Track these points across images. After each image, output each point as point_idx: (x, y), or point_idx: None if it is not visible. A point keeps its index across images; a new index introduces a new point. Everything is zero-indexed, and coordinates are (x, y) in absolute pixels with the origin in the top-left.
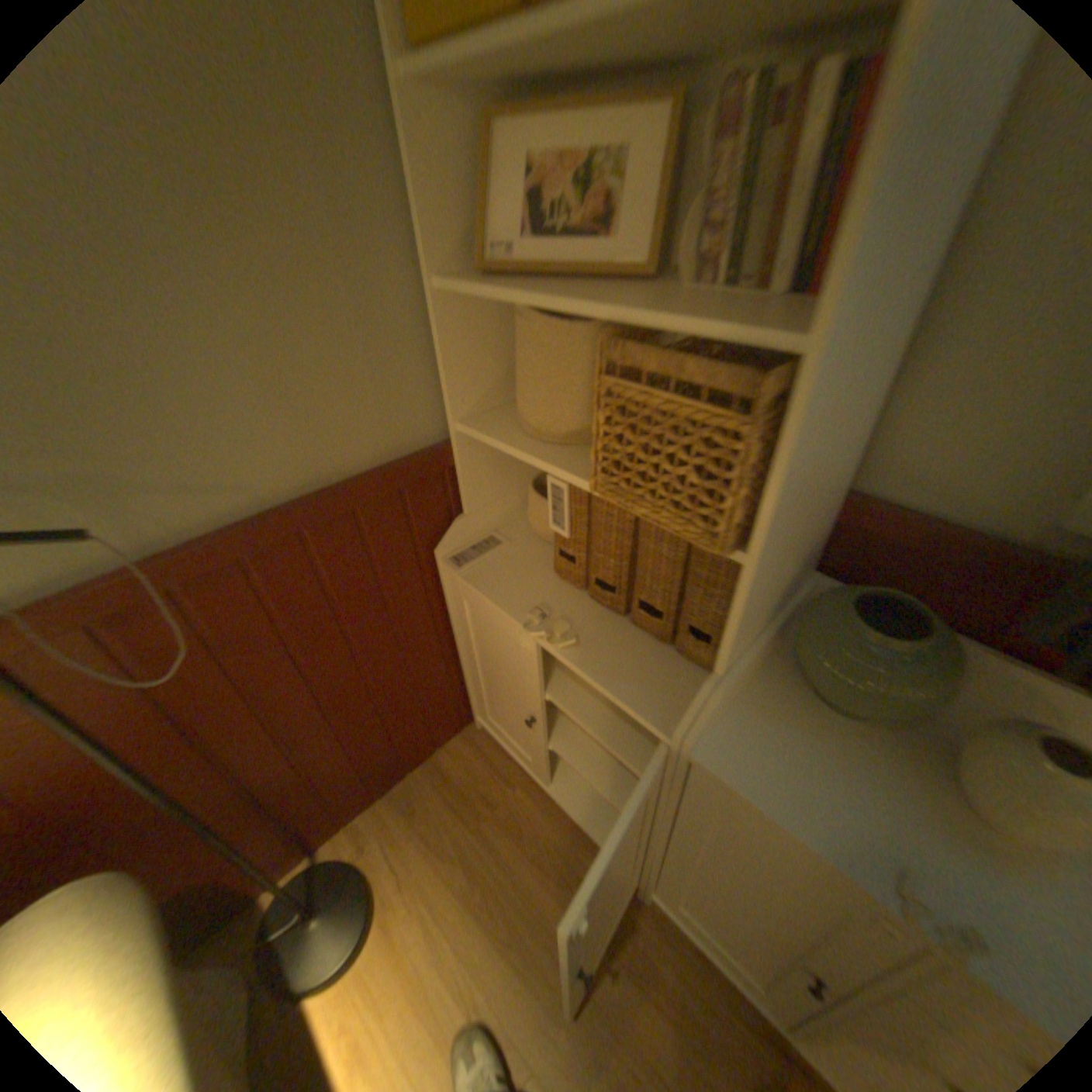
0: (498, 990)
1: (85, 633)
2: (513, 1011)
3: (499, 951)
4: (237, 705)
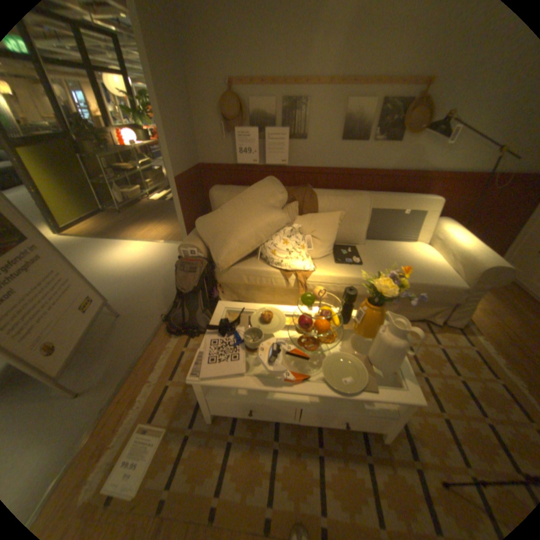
0: (491, 299)
1: (480, 182)
2: (495, 303)
3: (493, 296)
4: (475, 212)
